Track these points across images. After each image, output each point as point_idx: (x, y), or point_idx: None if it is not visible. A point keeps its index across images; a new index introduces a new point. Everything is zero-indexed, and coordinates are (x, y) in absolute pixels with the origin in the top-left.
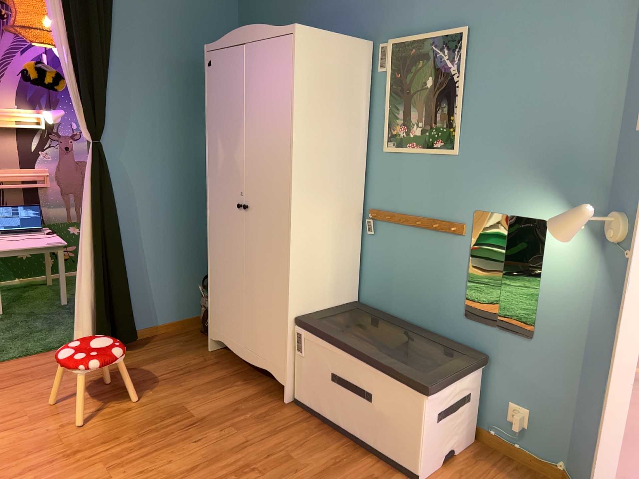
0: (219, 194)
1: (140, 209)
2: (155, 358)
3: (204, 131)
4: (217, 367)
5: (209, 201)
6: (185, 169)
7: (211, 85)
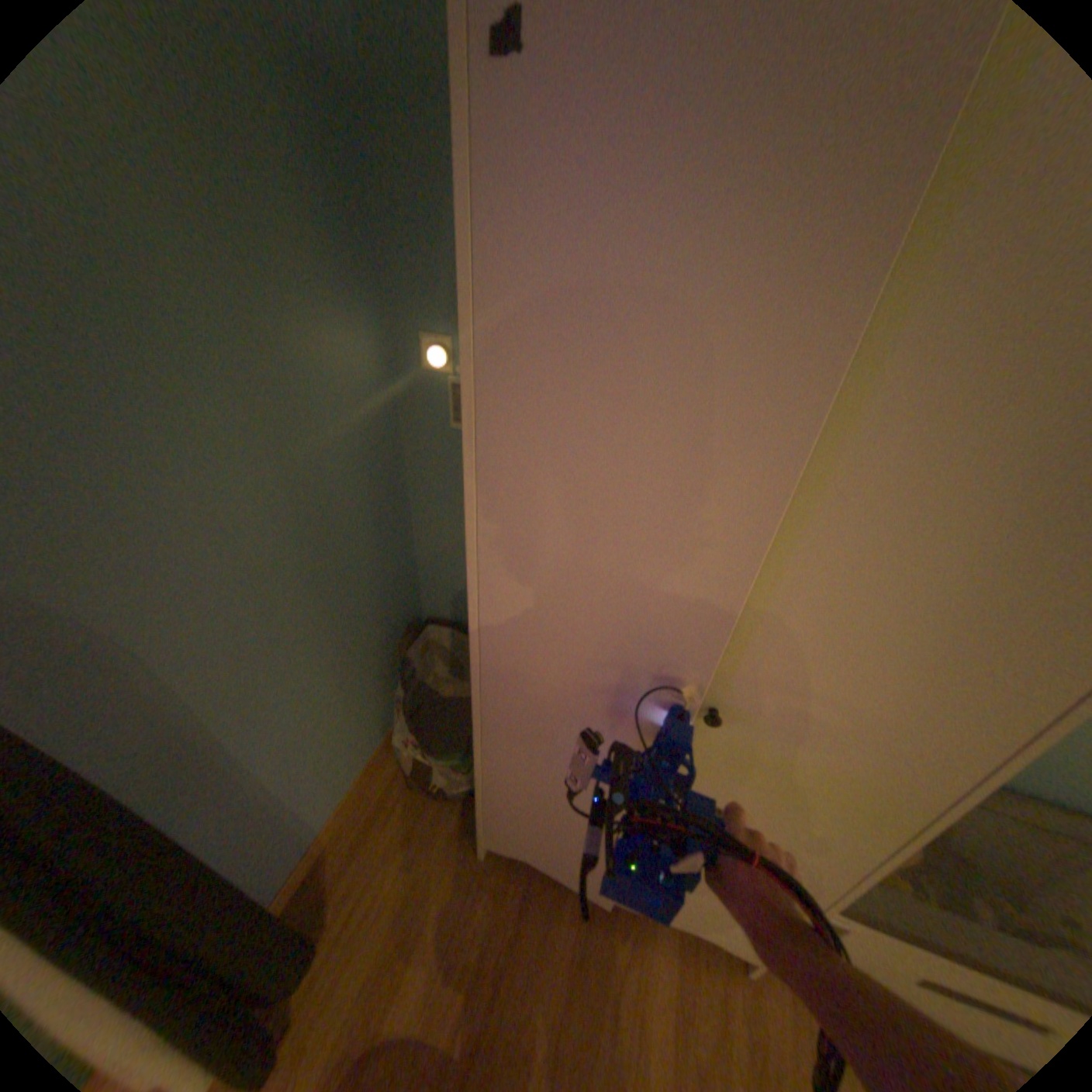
0: (551, 643)
1: (188, 684)
2: (391, 964)
3: (307, 338)
4: (541, 913)
5: (492, 645)
6: (286, 484)
7: (526, 192)
